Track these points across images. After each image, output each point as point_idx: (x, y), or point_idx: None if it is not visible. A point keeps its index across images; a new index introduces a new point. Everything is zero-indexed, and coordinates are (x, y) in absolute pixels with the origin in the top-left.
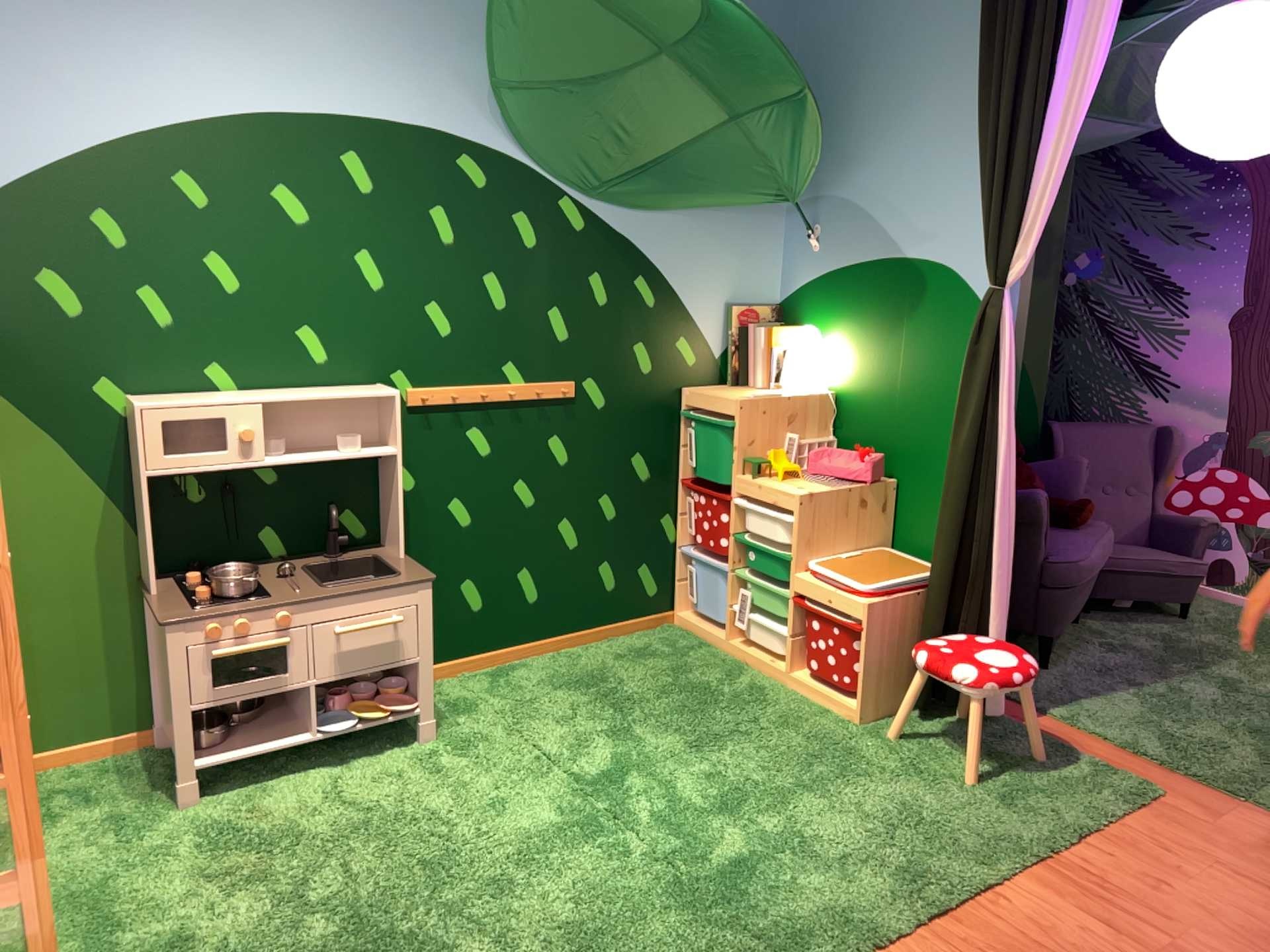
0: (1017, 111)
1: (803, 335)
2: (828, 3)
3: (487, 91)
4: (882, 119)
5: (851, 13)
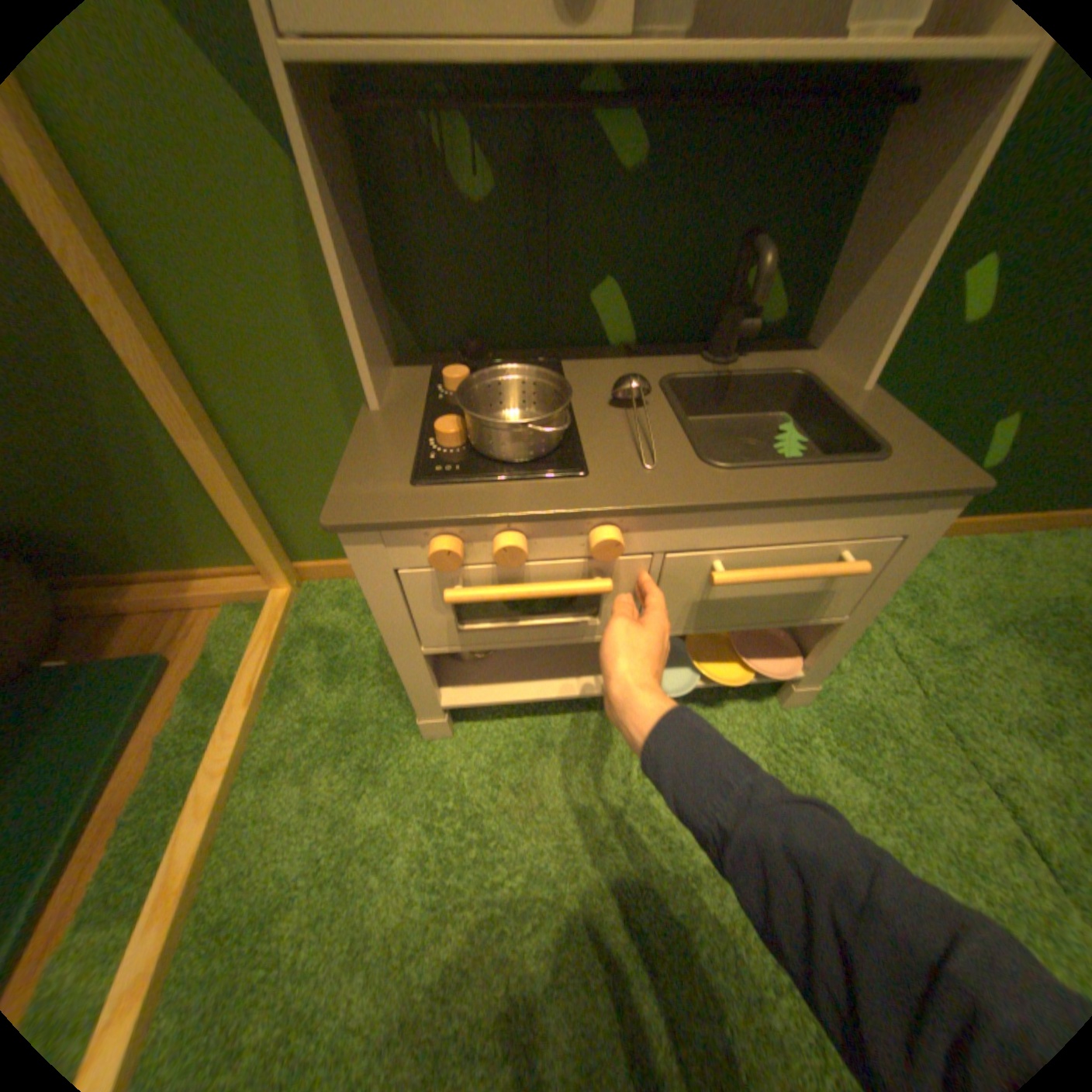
0: None
1: None
2: None
3: None
4: None
5: None
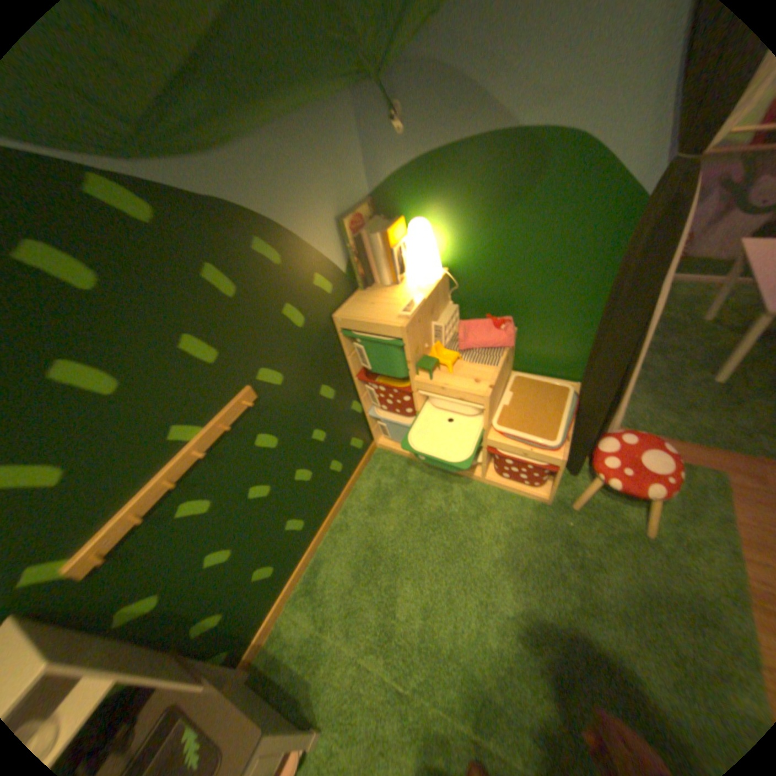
0: None
1: (417, 232)
2: None
3: None
4: None
5: None
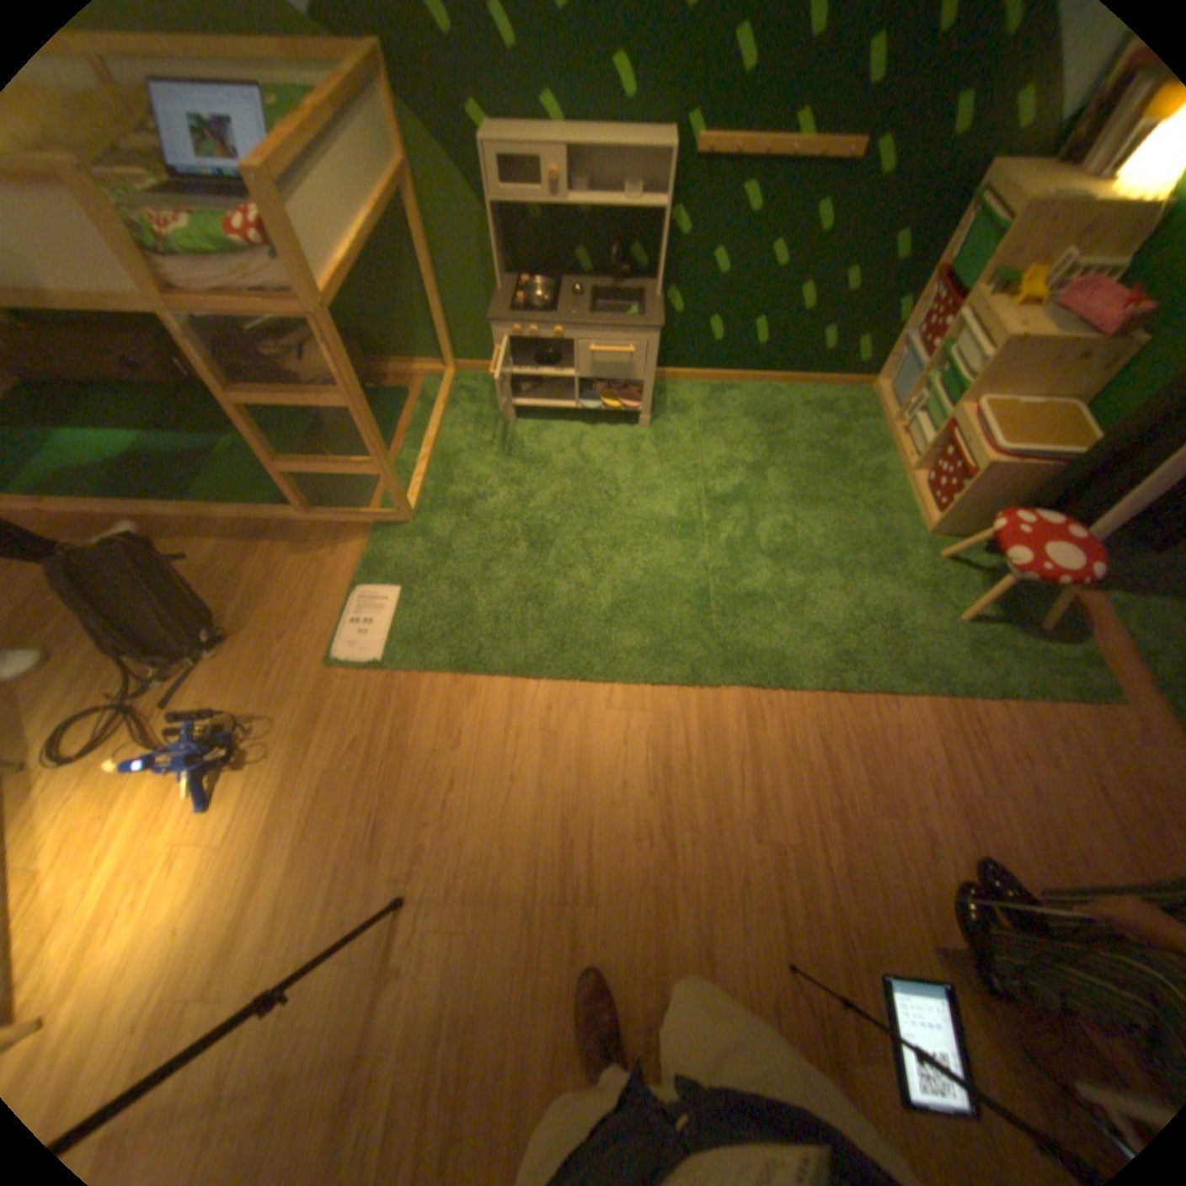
0: None
1: None
2: None
3: None
4: None
5: None
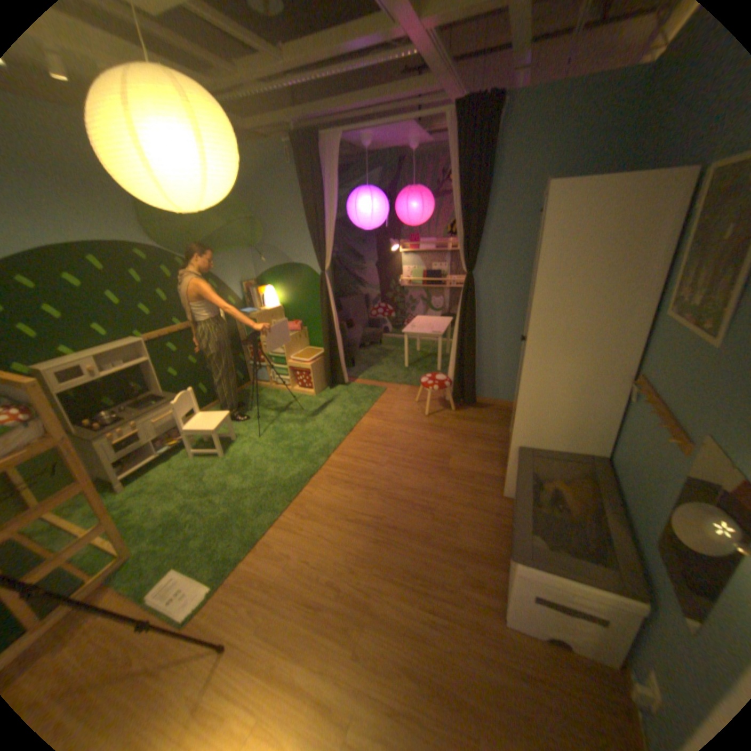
0: (317, 222)
1: (268, 291)
2: (247, 180)
3: (136, 225)
4: (276, 221)
5: (256, 184)
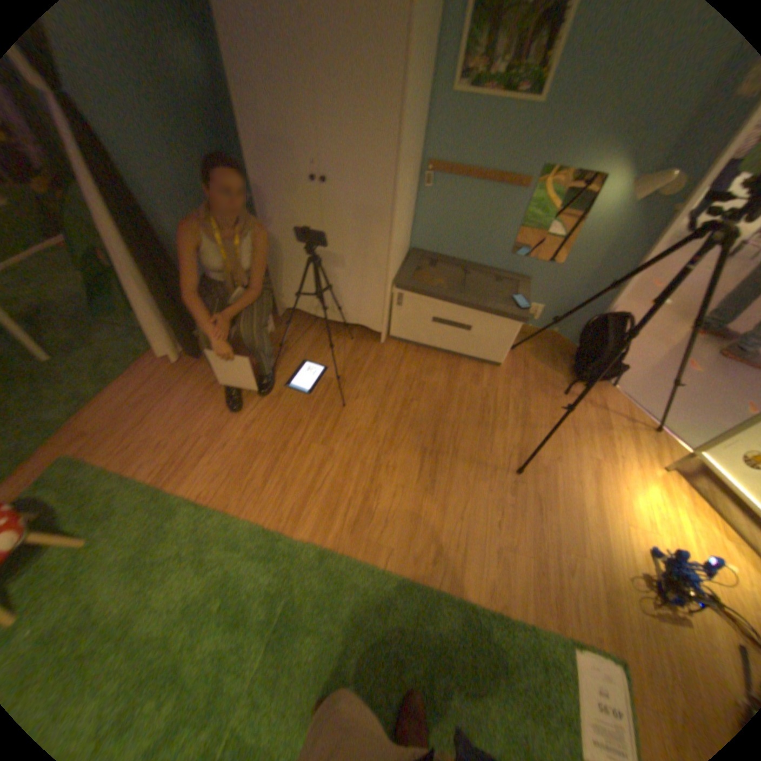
0: None
1: None
2: None
3: None
4: None
5: None
